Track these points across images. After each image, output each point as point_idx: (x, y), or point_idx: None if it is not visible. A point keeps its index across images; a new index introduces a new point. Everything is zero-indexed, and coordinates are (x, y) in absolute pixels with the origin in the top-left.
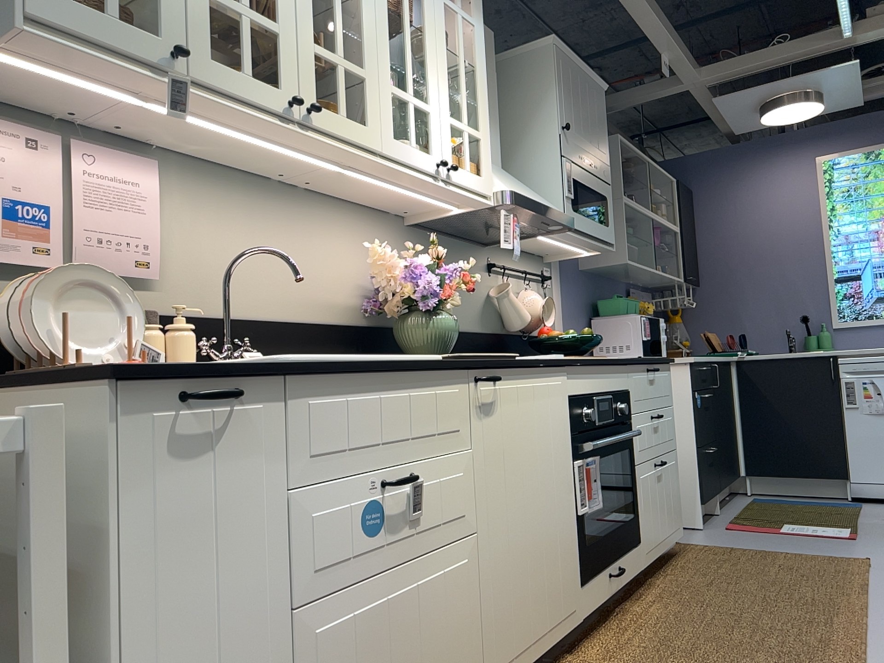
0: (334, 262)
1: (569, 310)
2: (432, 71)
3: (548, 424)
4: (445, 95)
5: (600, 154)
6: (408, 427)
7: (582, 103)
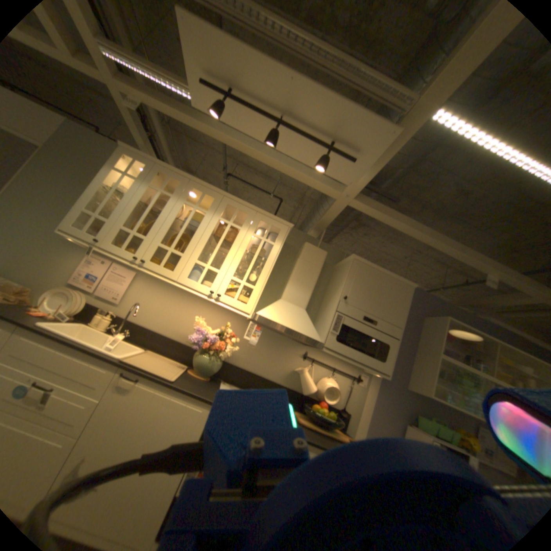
0: (190, 322)
1: (381, 409)
2: (228, 259)
3: (172, 426)
4: (234, 268)
5: (388, 319)
6: (64, 372)
7: (376, 289)
